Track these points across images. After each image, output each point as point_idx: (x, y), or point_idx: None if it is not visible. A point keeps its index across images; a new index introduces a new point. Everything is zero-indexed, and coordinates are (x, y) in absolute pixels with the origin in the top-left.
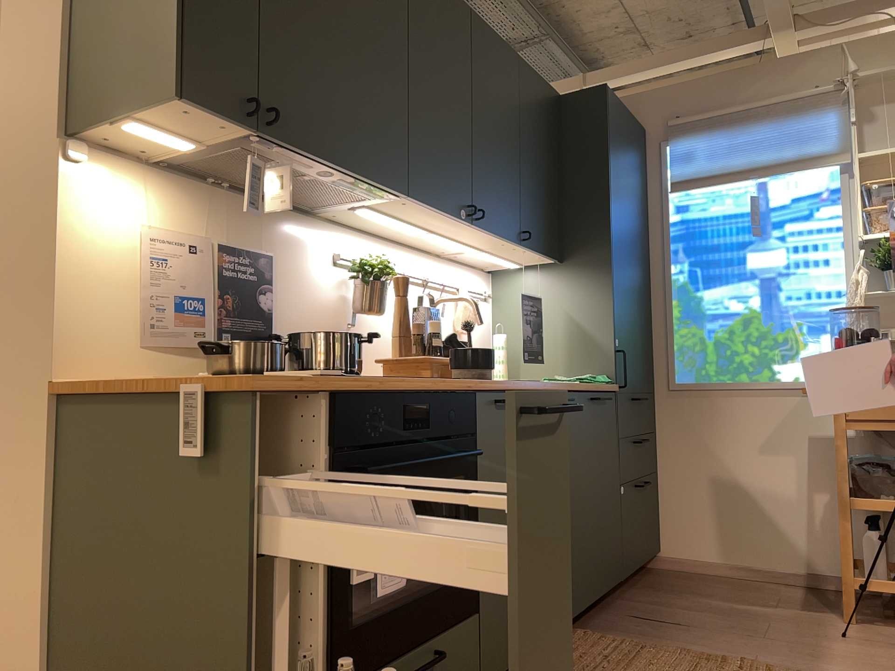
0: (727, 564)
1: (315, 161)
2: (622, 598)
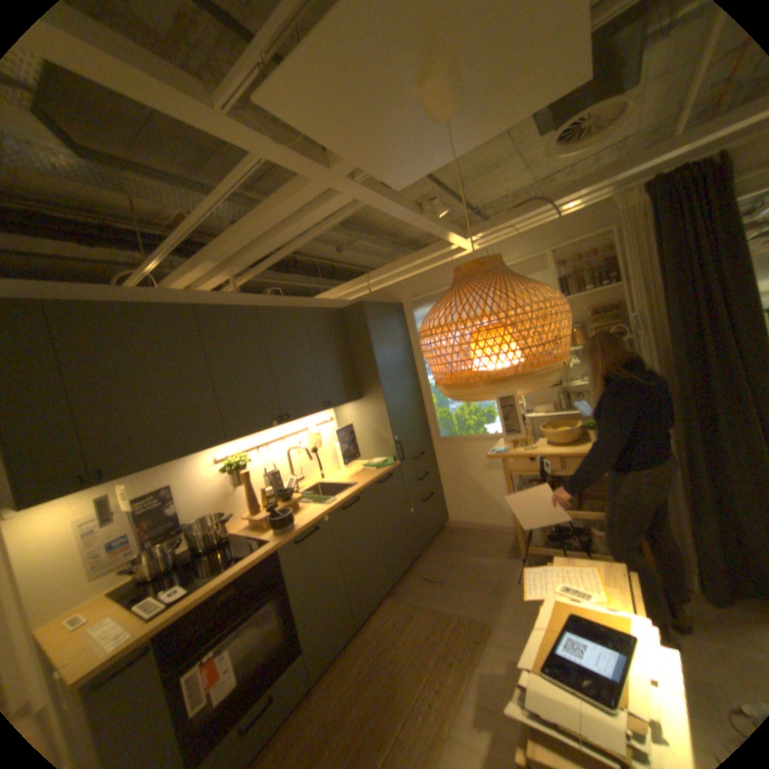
0: (479, 524)
1: (148, 469)
2: (421, 562)
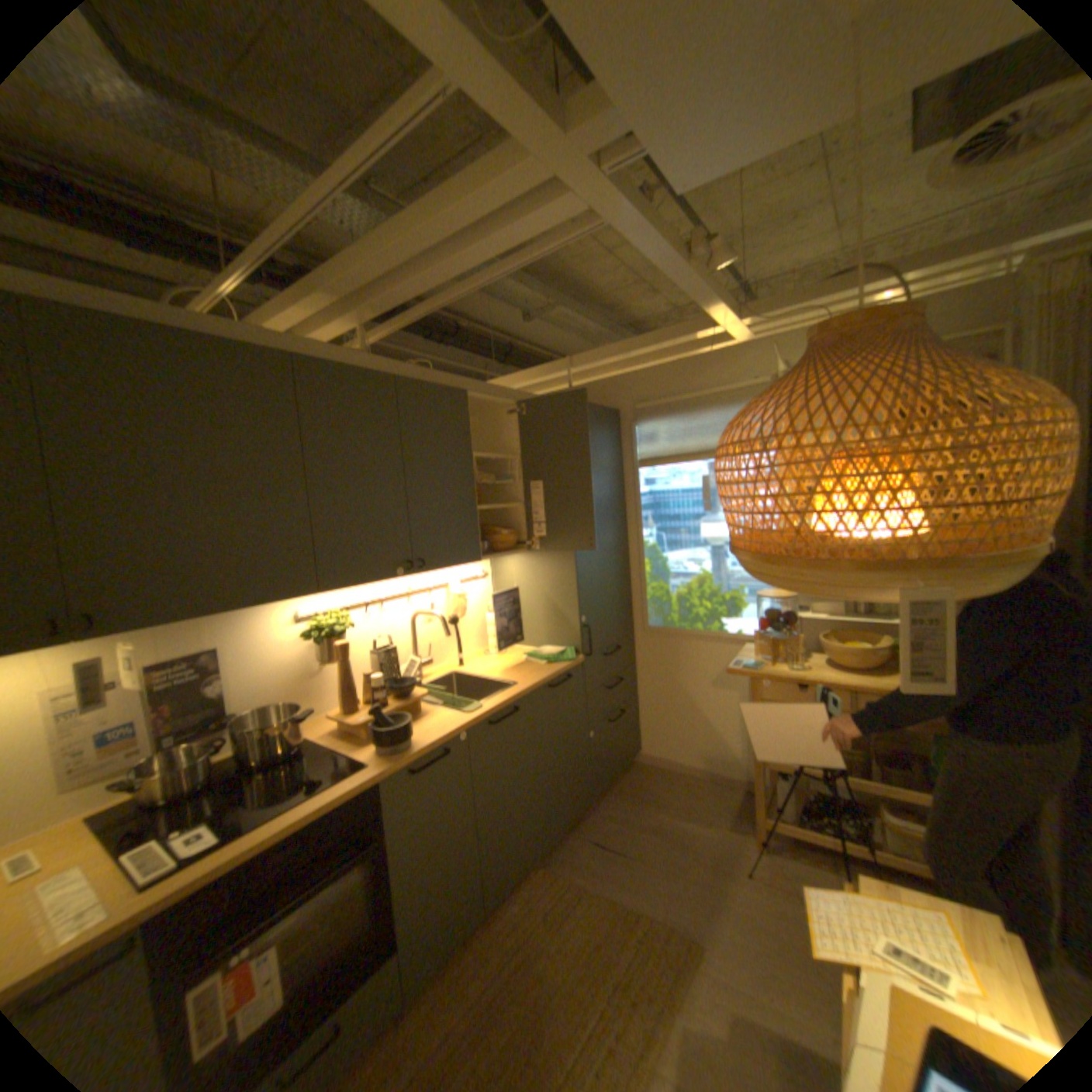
0: (688, 768)
1: (180, 620)
2: (594, 814)
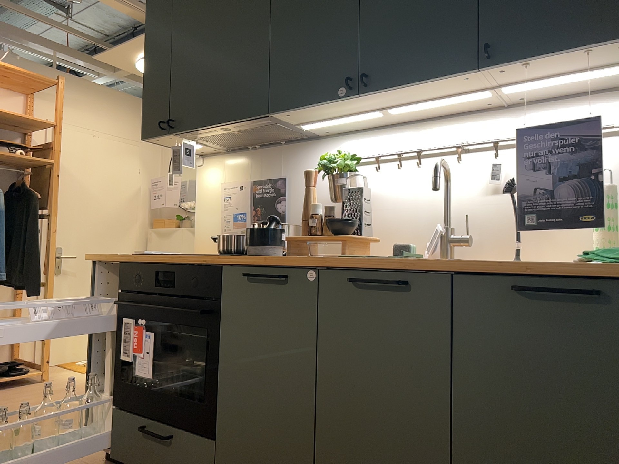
0: None
1: (206, 129)
2: None
